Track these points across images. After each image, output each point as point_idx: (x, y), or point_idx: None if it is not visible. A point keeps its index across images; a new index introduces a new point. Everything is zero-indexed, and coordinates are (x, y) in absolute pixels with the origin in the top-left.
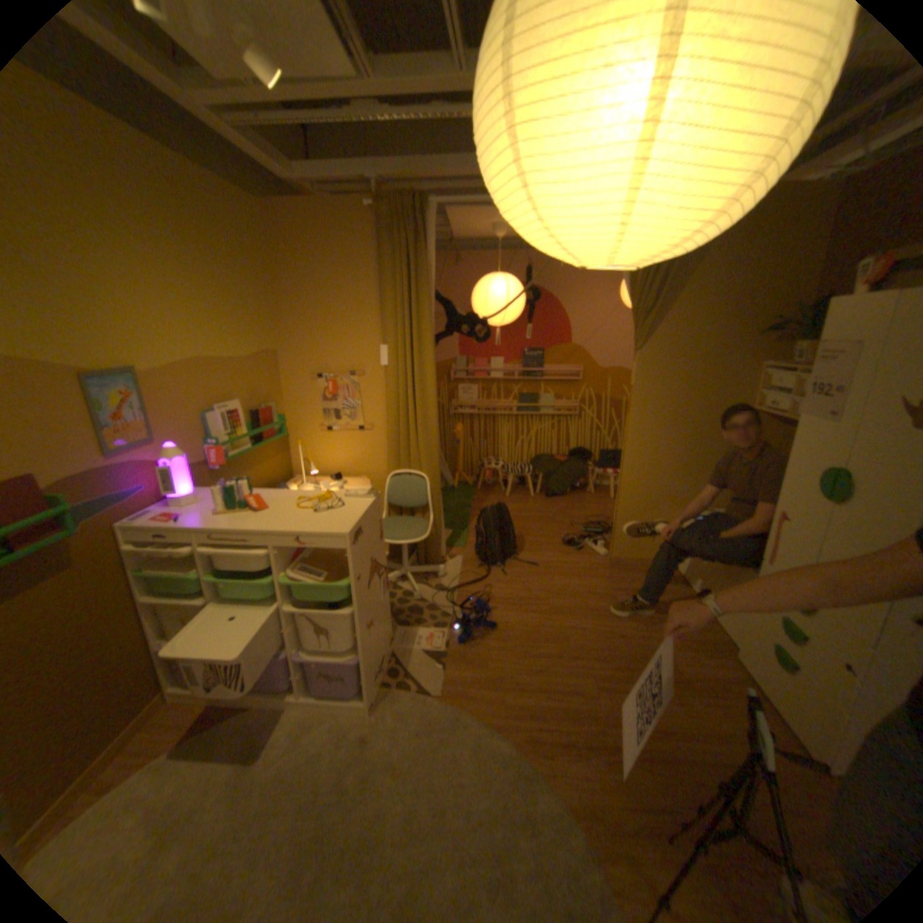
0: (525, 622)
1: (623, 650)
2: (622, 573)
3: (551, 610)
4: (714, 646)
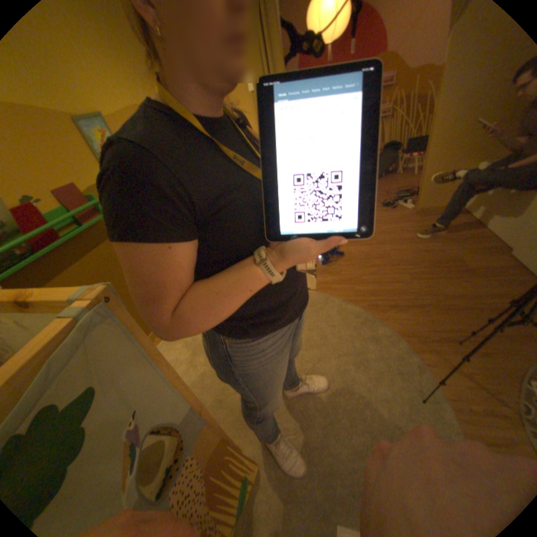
0: (362, 249)
1: (428, 256)
2: (426, 215)
3: (378, 241)
4: (494, 247)
